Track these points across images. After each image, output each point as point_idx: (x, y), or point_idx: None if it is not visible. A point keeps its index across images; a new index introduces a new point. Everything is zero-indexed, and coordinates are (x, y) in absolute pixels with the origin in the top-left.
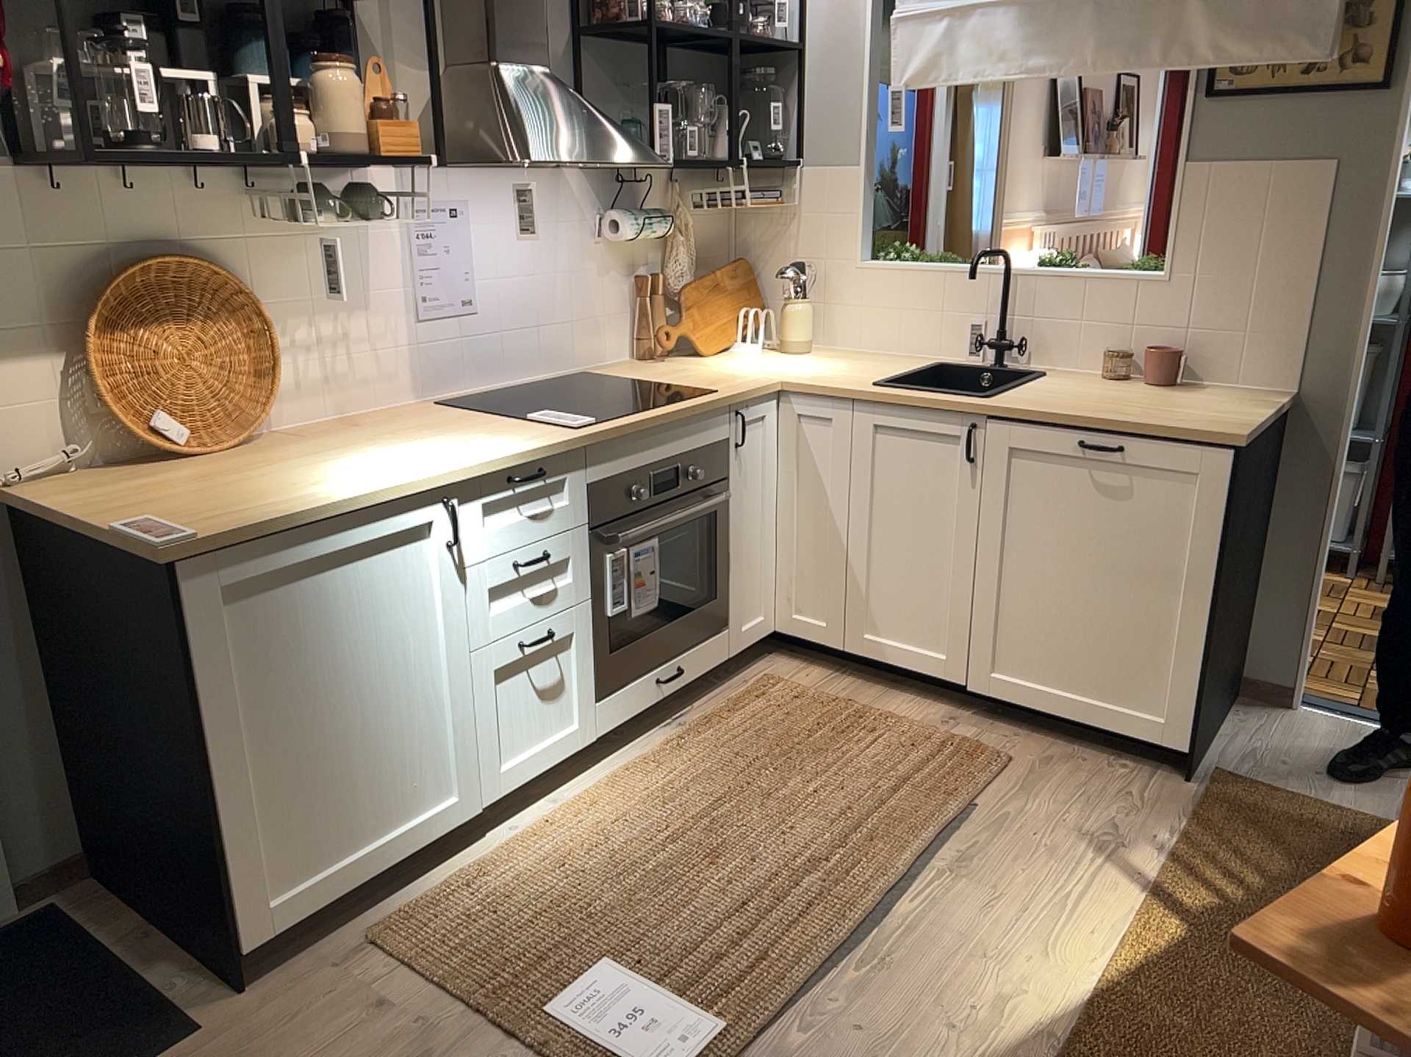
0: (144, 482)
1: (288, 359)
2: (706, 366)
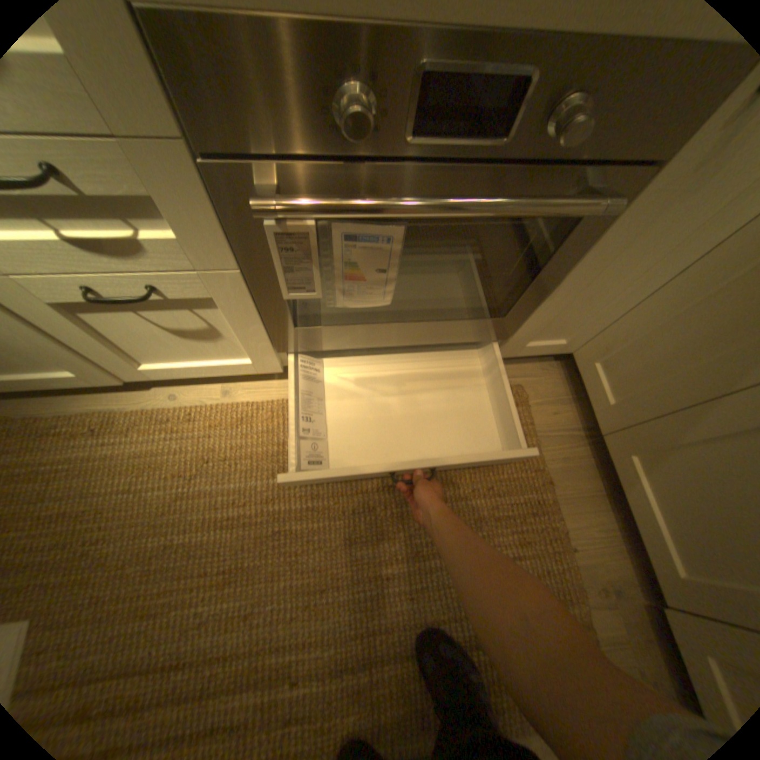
0: None
1: None
2: None
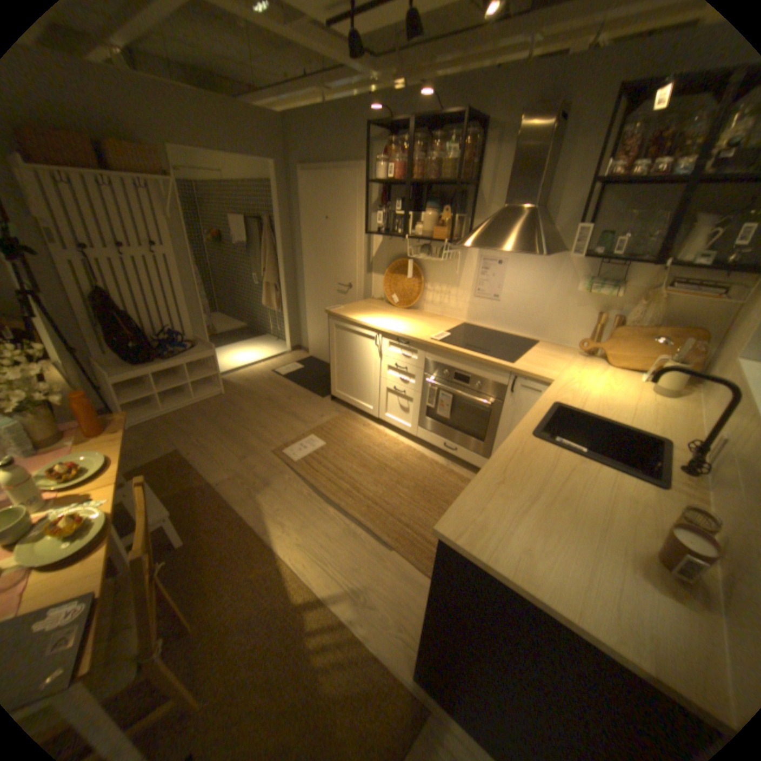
0: (375, 305)
1: (431, 293)
2: (580, 366)
